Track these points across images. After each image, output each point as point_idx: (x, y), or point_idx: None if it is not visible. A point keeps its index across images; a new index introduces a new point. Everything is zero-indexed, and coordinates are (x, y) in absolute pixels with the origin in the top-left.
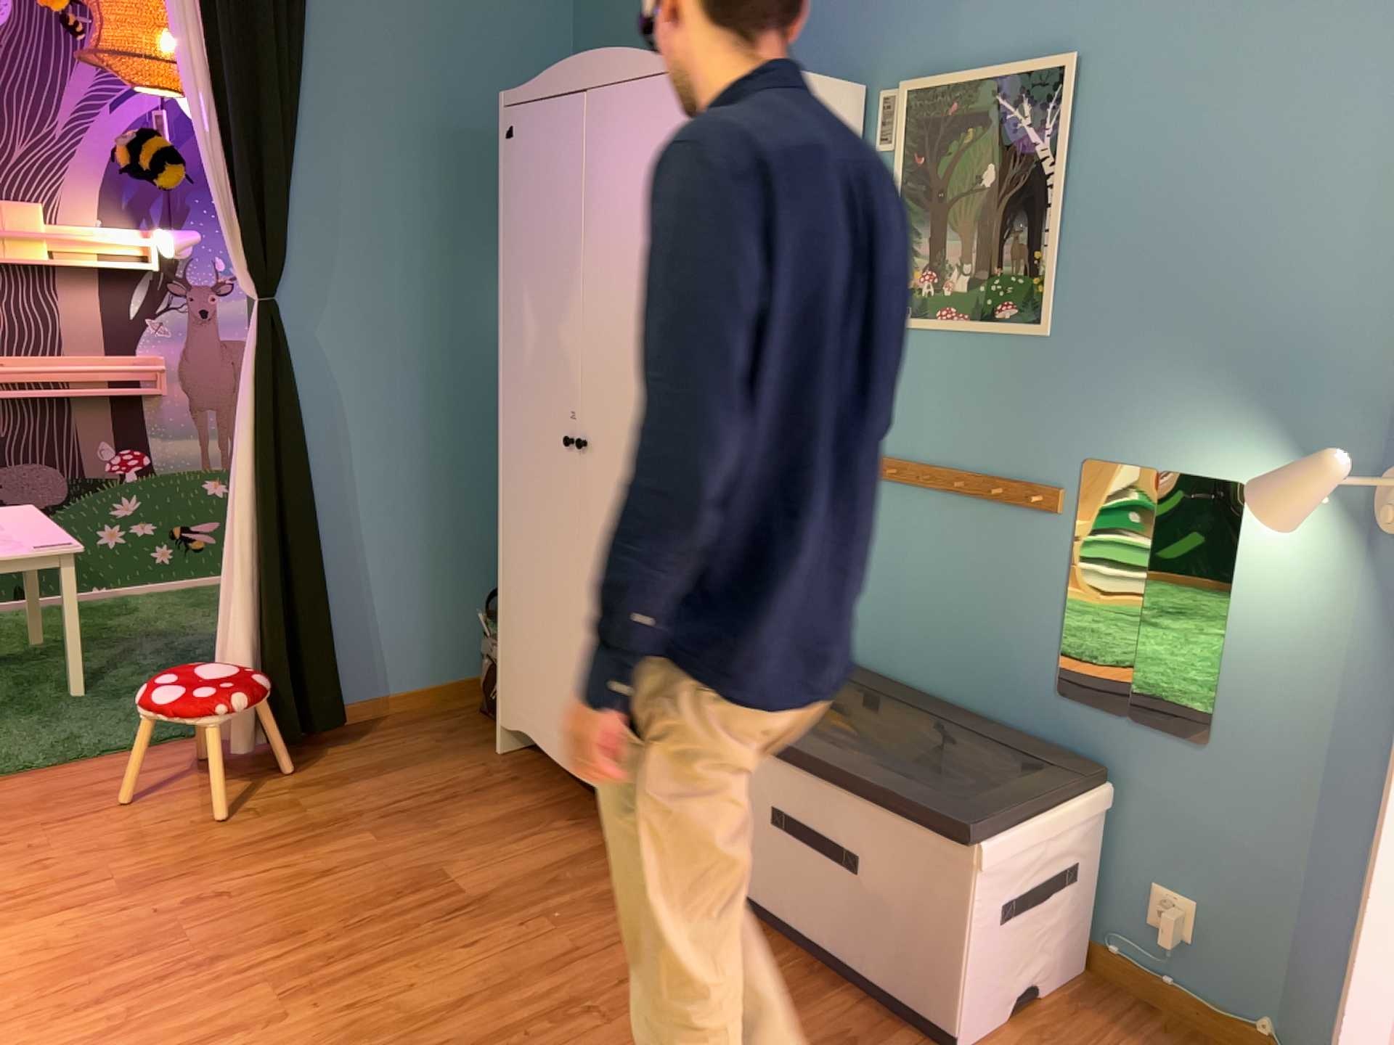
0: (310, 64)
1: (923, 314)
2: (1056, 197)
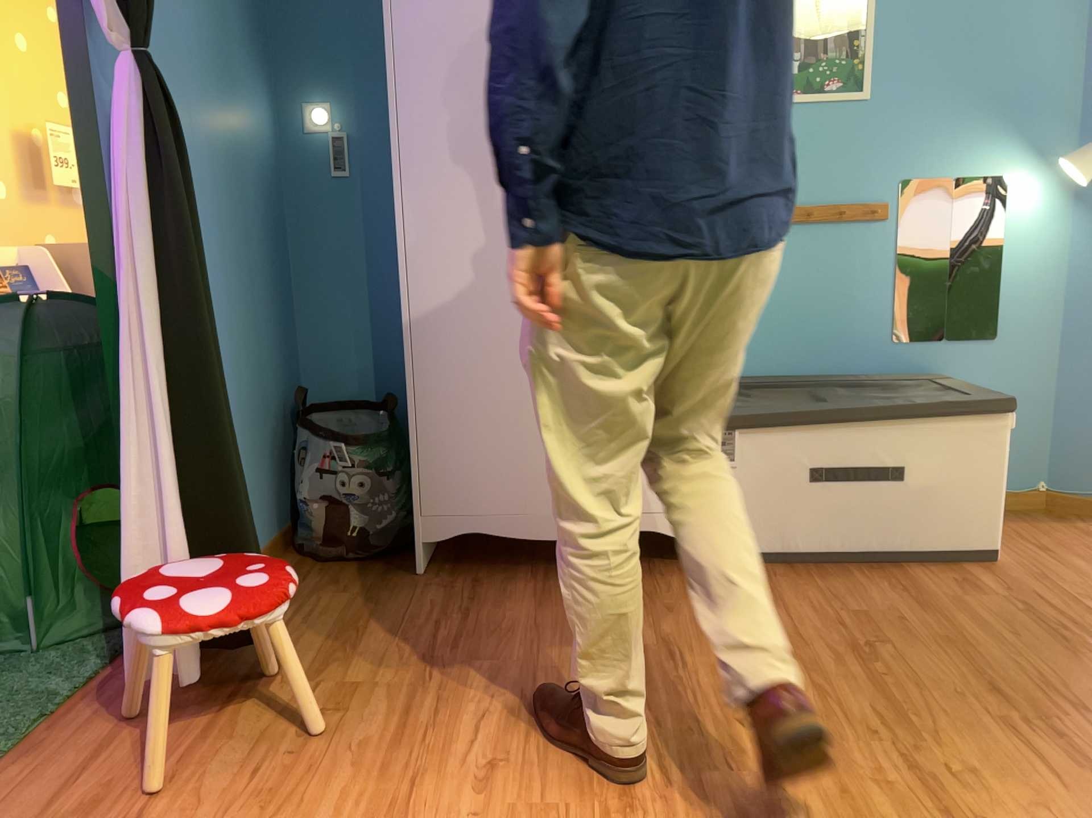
0: None
1: None
2: (870, 1)
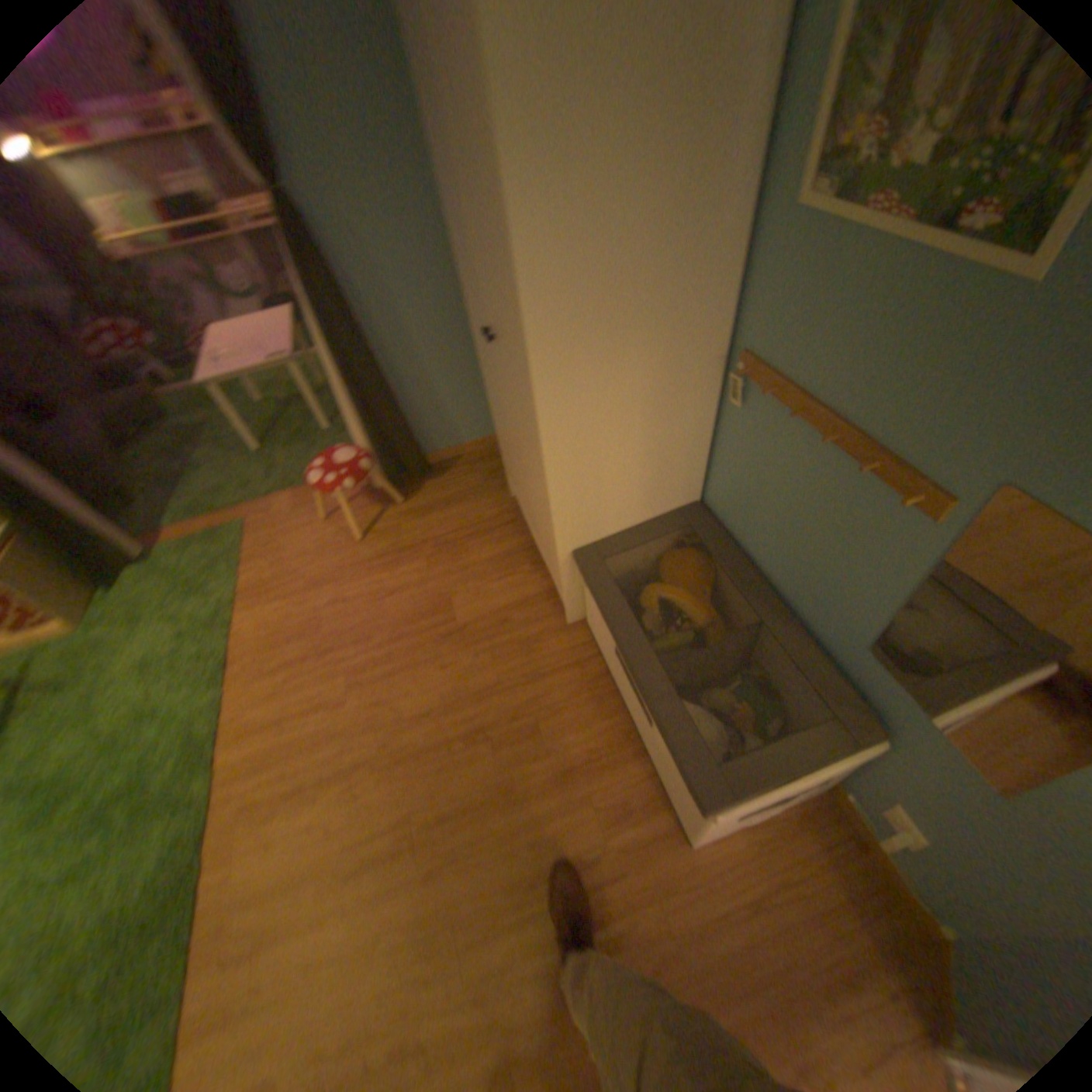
0: None
1: (854, 190)
2: None
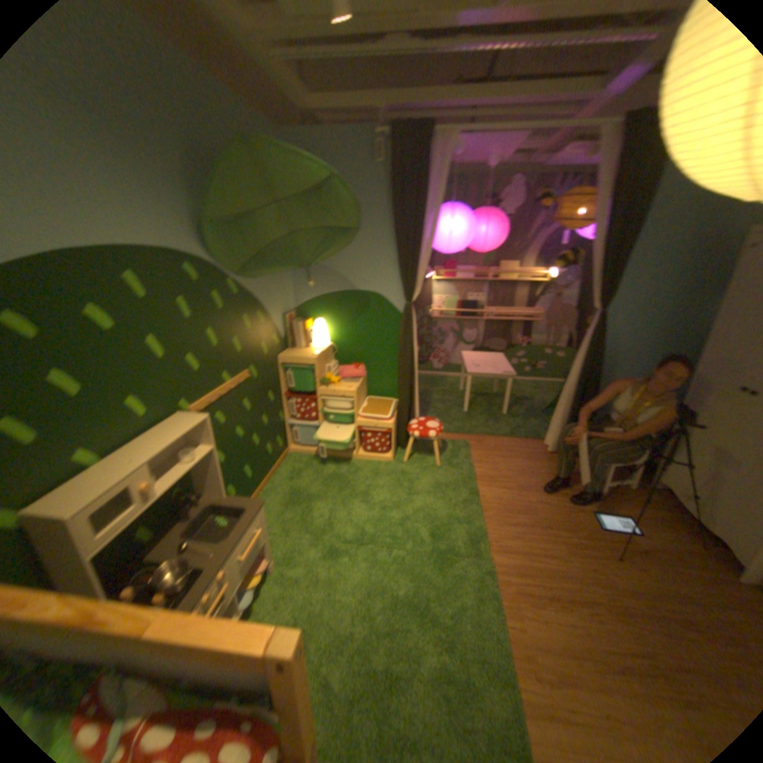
0: (643, 220)
1: None
2: None
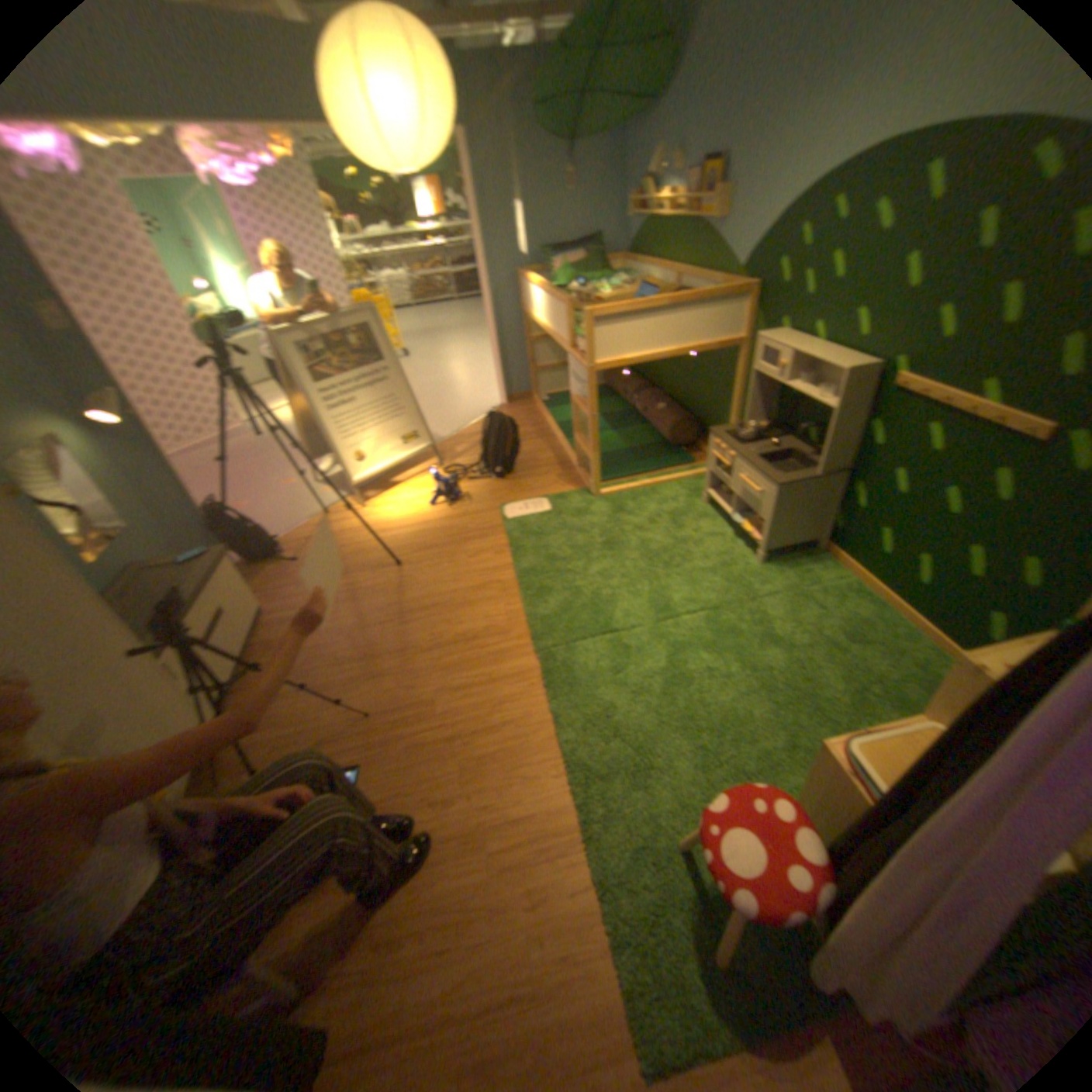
0: None
1: None
2: None
